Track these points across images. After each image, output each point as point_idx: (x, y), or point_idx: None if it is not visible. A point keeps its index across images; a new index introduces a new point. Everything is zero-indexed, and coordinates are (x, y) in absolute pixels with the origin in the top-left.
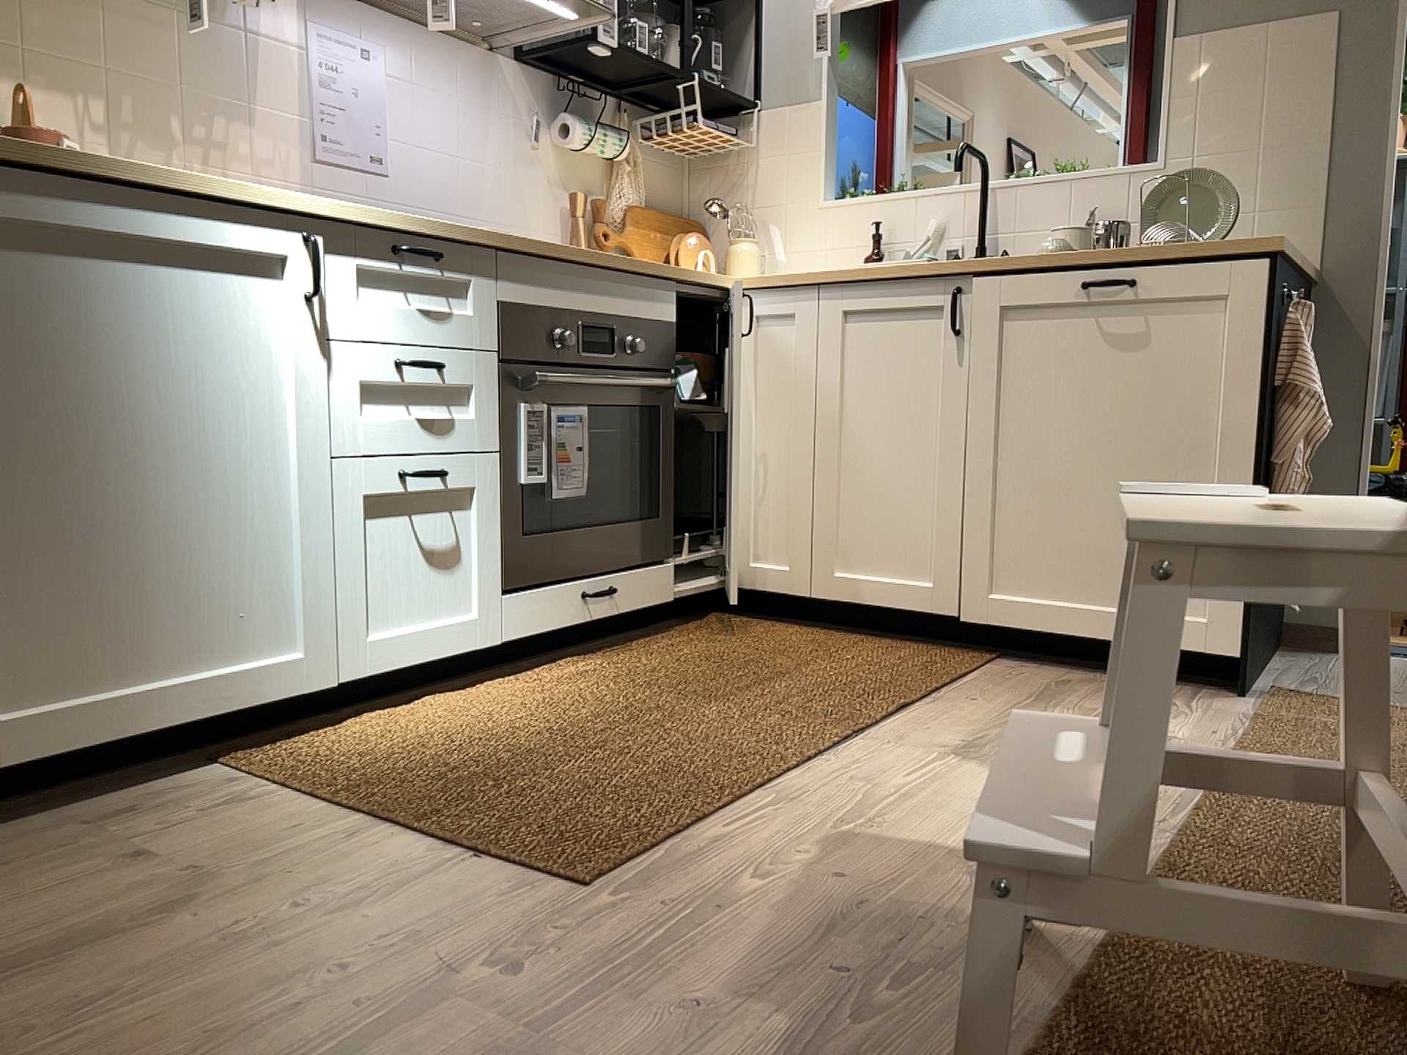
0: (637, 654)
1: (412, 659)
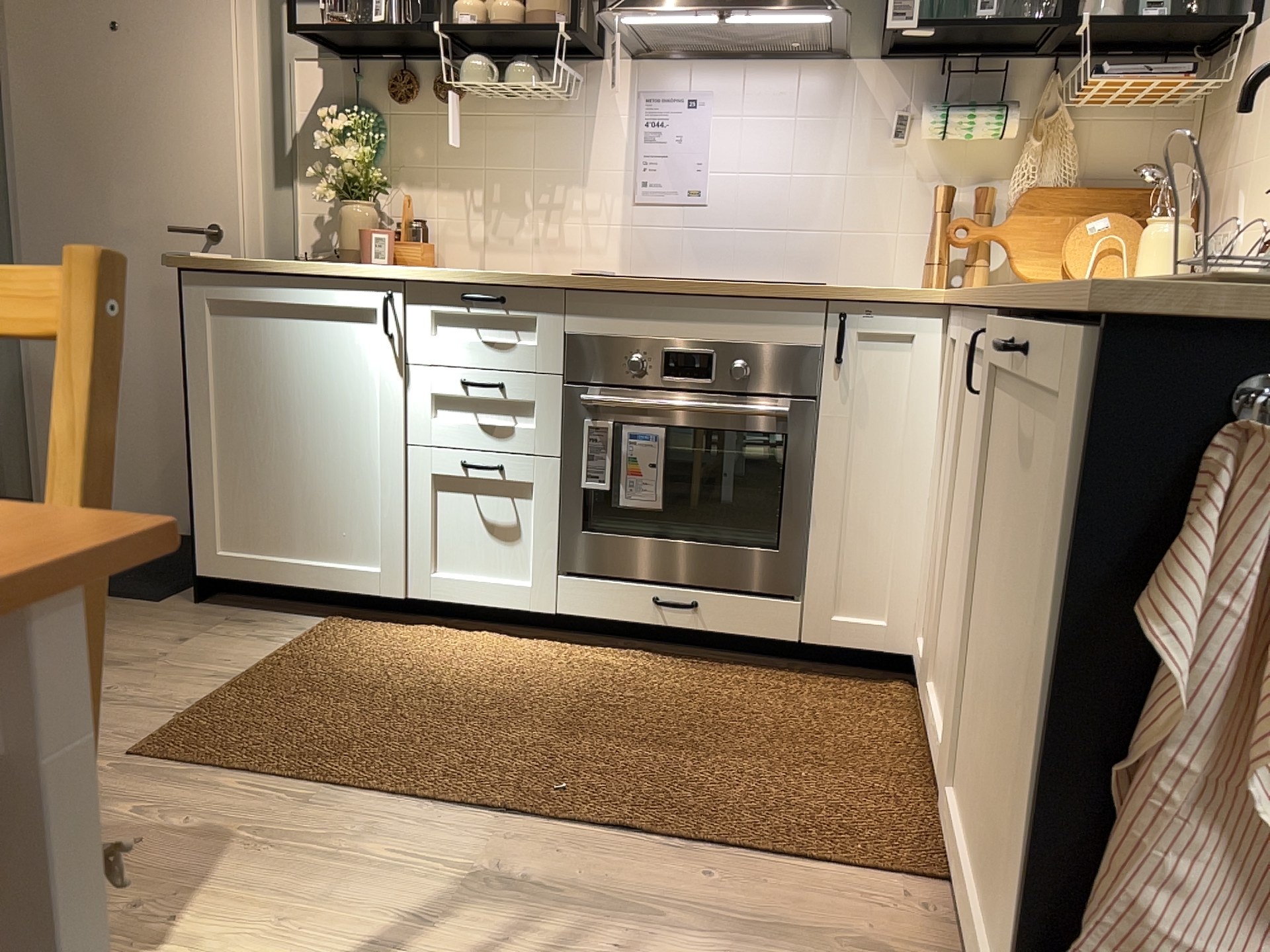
0: (700, 678)
1: (465, 602)
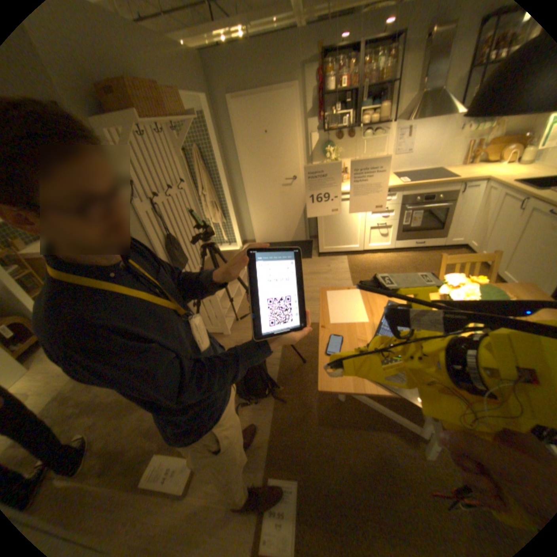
0: (426, 255)
1: (376, 249)
